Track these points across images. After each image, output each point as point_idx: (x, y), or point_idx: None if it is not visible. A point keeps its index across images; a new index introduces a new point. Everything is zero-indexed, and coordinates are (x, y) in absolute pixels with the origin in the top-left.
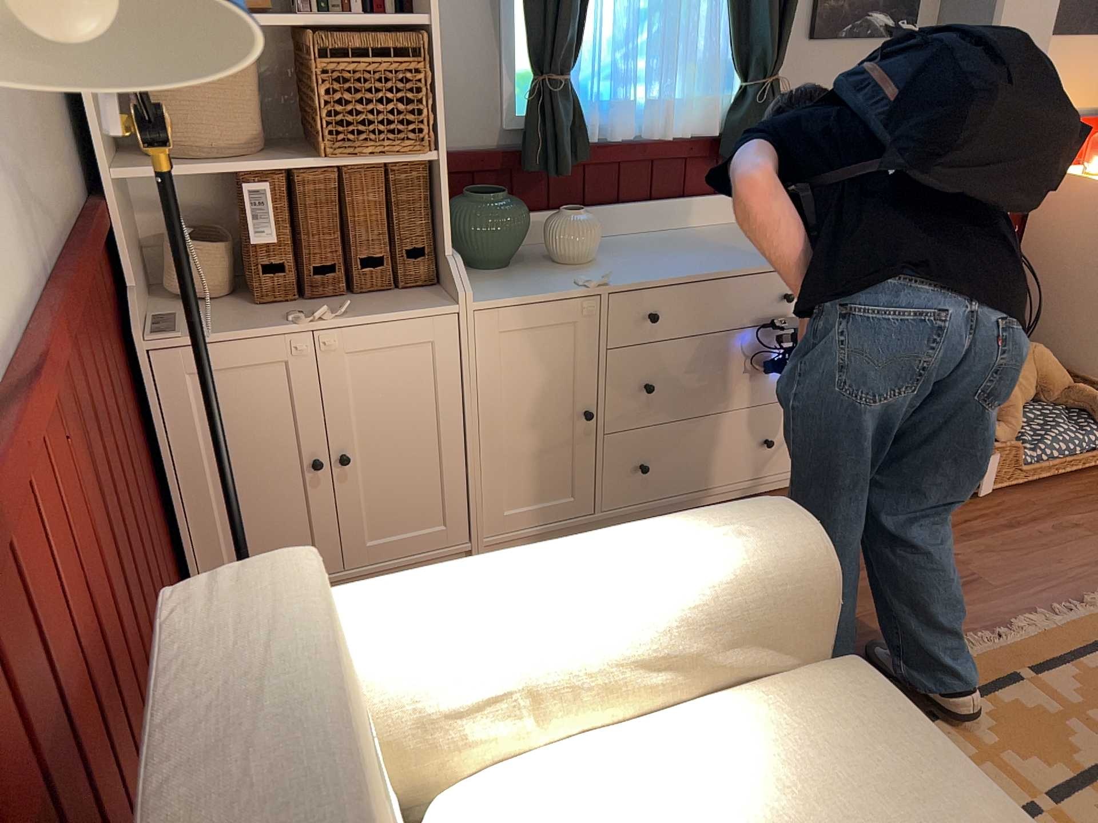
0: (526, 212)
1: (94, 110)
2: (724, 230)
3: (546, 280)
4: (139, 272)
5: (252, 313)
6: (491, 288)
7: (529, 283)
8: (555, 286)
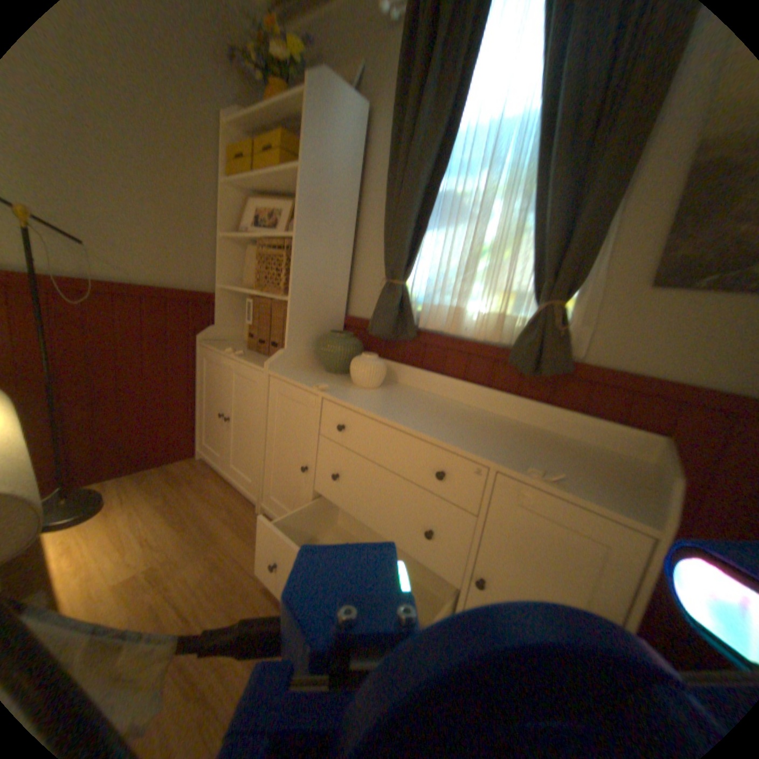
0: (350, 348)
1: (221, 262)
2: (504, 421)
3: (321, 381)
4: (235, 325)
5: (239, 348)
6: (298, 373)
7: (314, 378)
8: (313, 382)
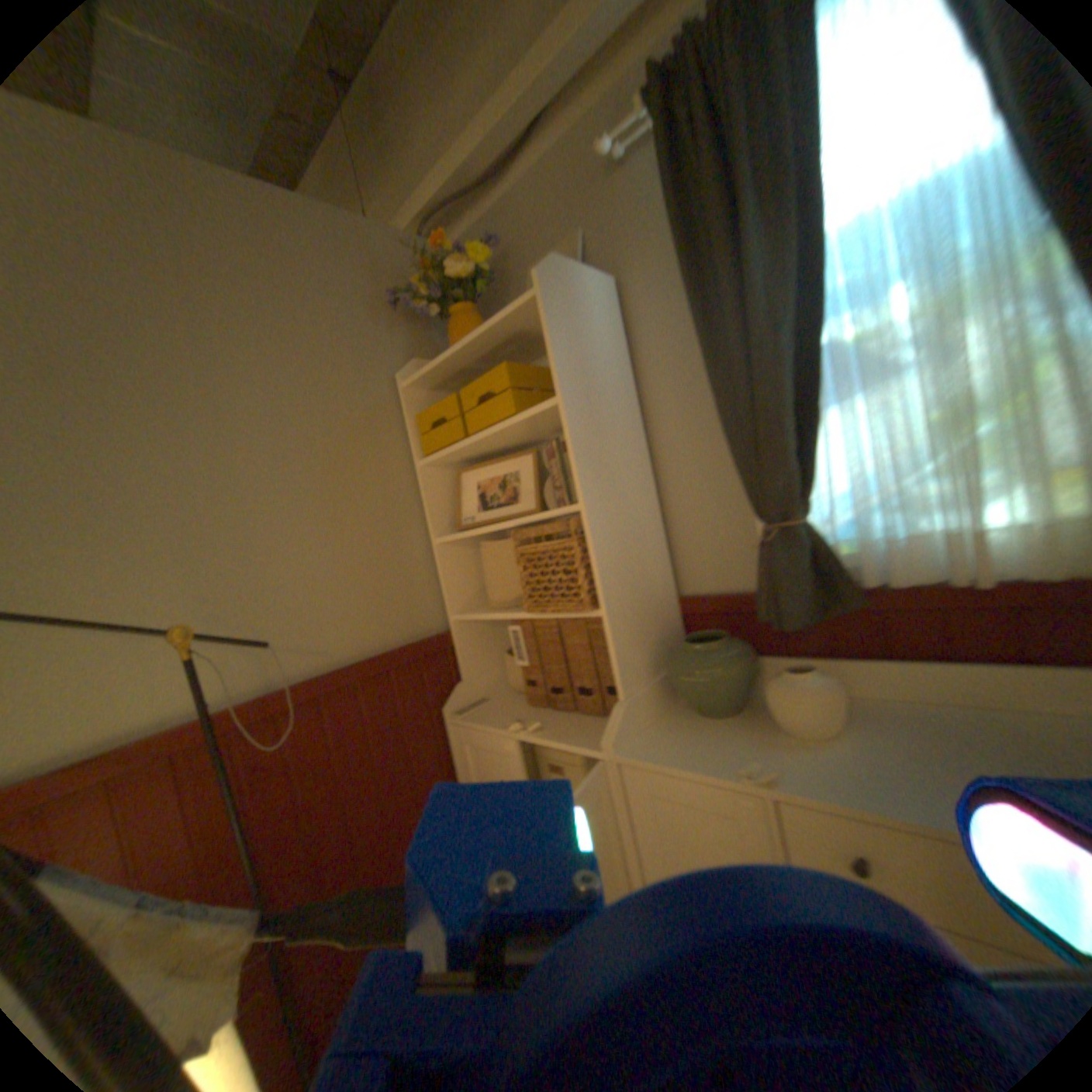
0: (744, 663)
1: (449, 579)
2: None
3: (730, 749)
4: (490, 667)
5: (519, 709)
6: (668, 740)
7: (709, 746)
8: (723, 762)
